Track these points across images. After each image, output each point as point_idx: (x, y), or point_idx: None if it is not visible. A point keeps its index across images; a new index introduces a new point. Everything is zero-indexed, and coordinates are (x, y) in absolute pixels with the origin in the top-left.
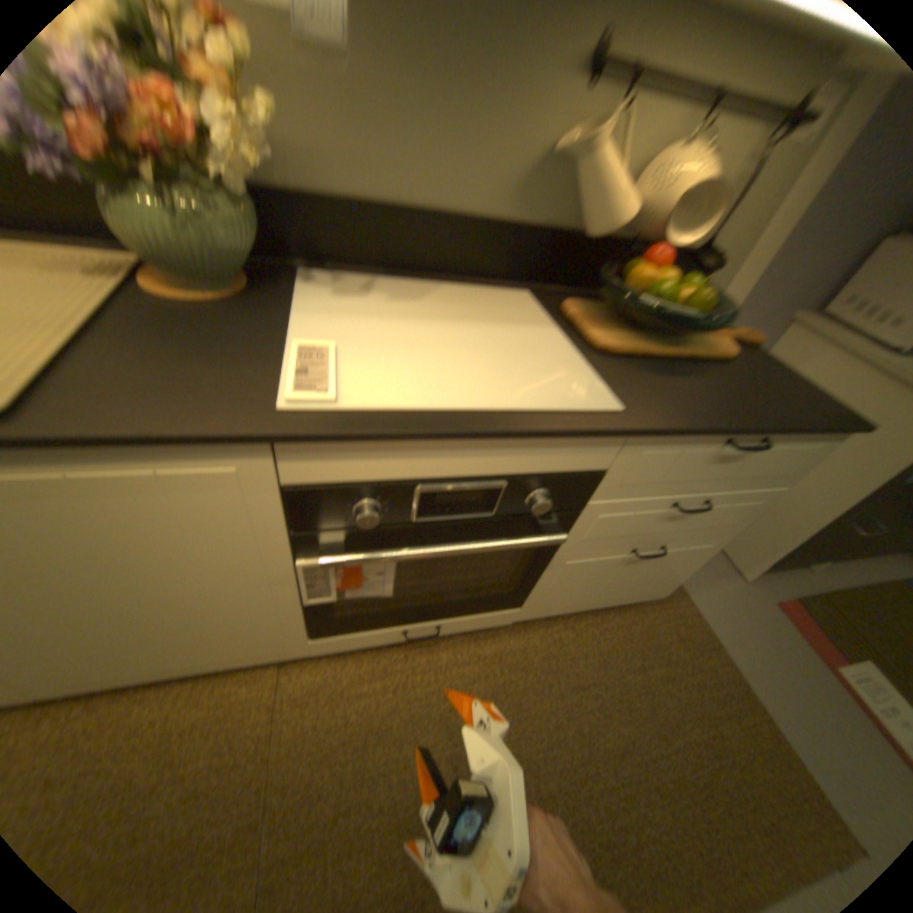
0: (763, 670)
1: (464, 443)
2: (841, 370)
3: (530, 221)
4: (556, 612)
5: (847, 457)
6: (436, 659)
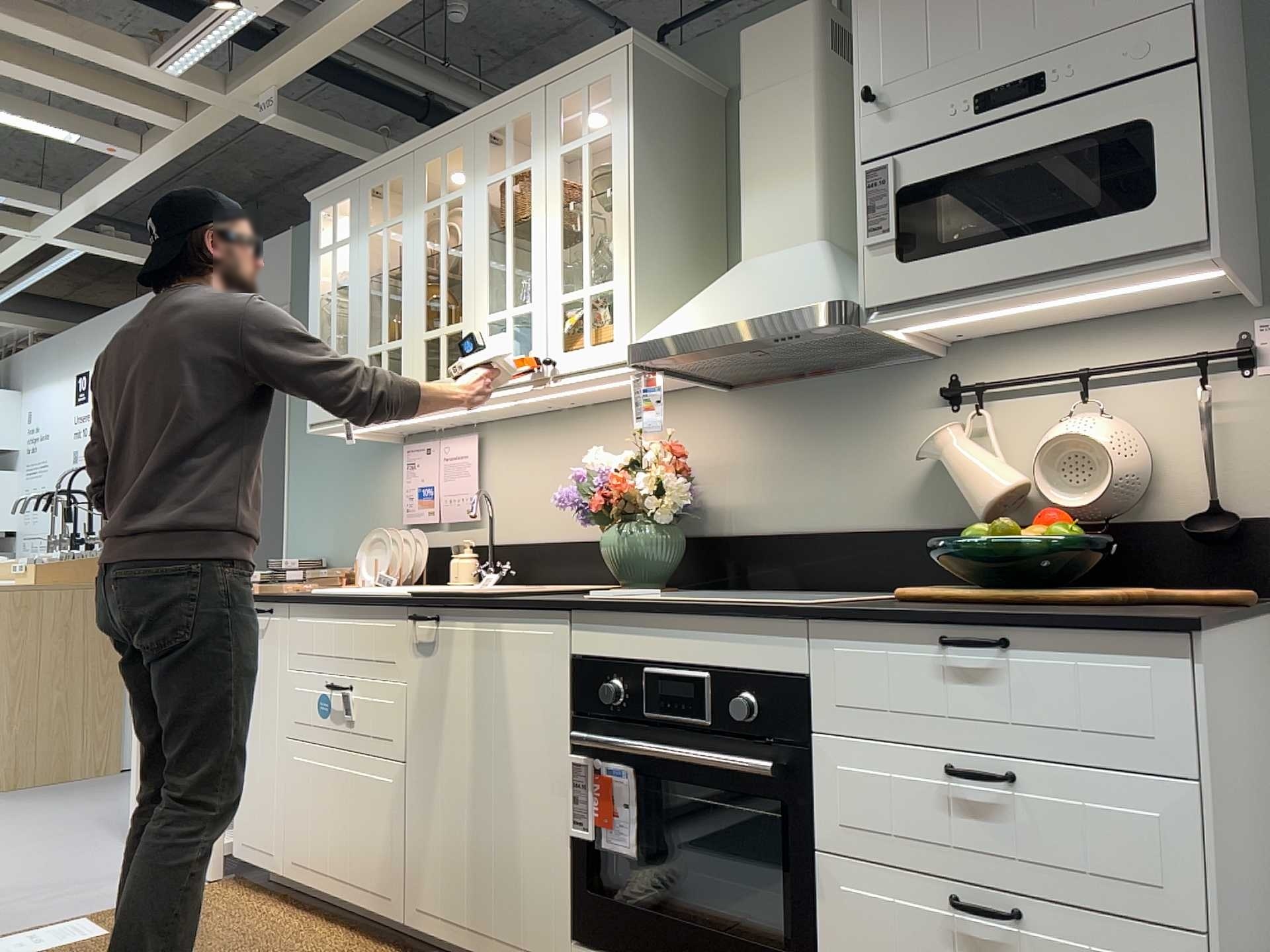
0: None
1: (670, 626)
2: None
3: (932, 529)
4: None
5: None
6: None
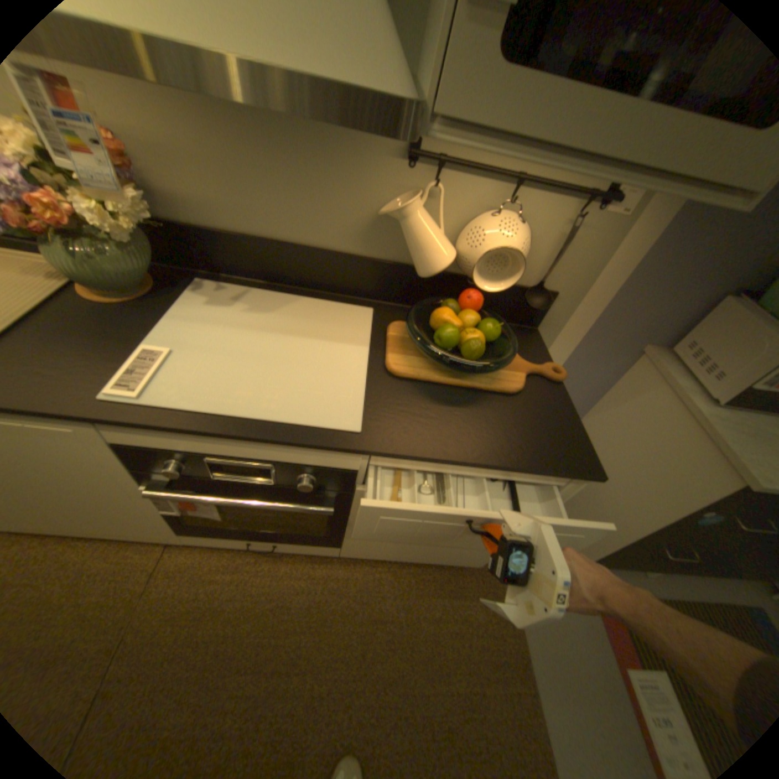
0: (551, 651)
1: (226, 439)
2: (668, 408)
3: (374, 259)
4: (375, 558)
5: (658, 487)
6: (276, 571)
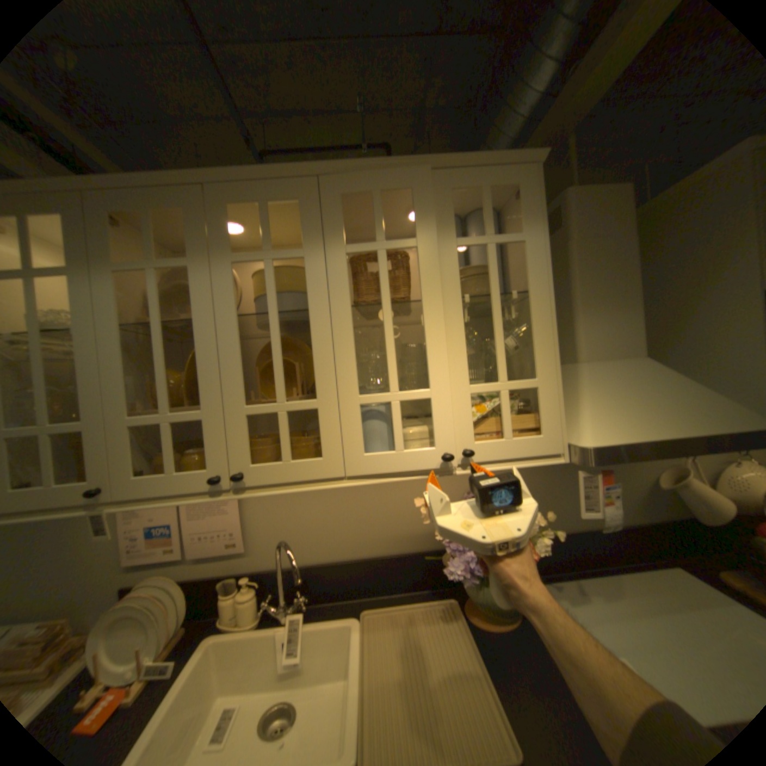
0: None
1: None
2: None
3: (656, 525)
4: None
5: None
6: None
